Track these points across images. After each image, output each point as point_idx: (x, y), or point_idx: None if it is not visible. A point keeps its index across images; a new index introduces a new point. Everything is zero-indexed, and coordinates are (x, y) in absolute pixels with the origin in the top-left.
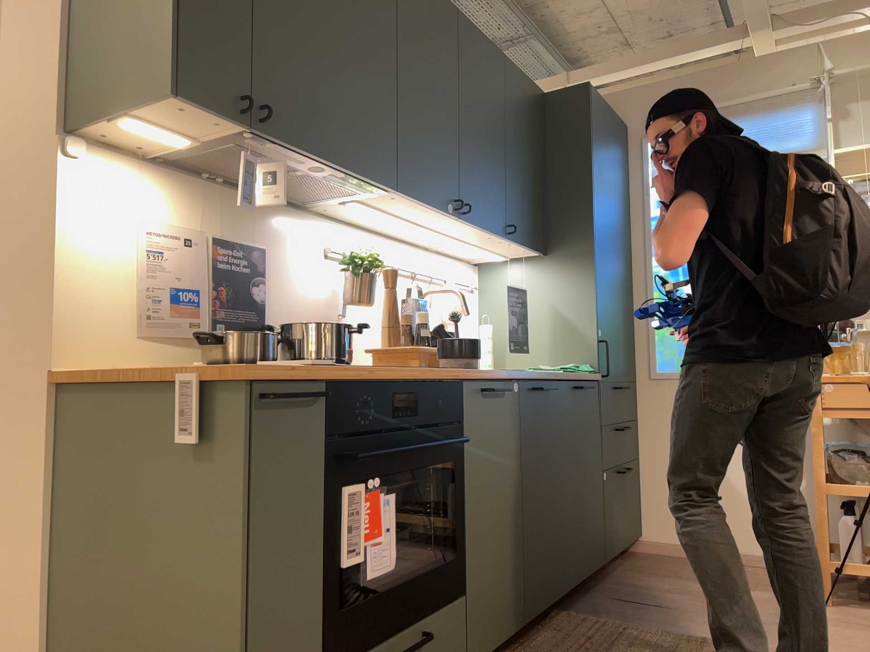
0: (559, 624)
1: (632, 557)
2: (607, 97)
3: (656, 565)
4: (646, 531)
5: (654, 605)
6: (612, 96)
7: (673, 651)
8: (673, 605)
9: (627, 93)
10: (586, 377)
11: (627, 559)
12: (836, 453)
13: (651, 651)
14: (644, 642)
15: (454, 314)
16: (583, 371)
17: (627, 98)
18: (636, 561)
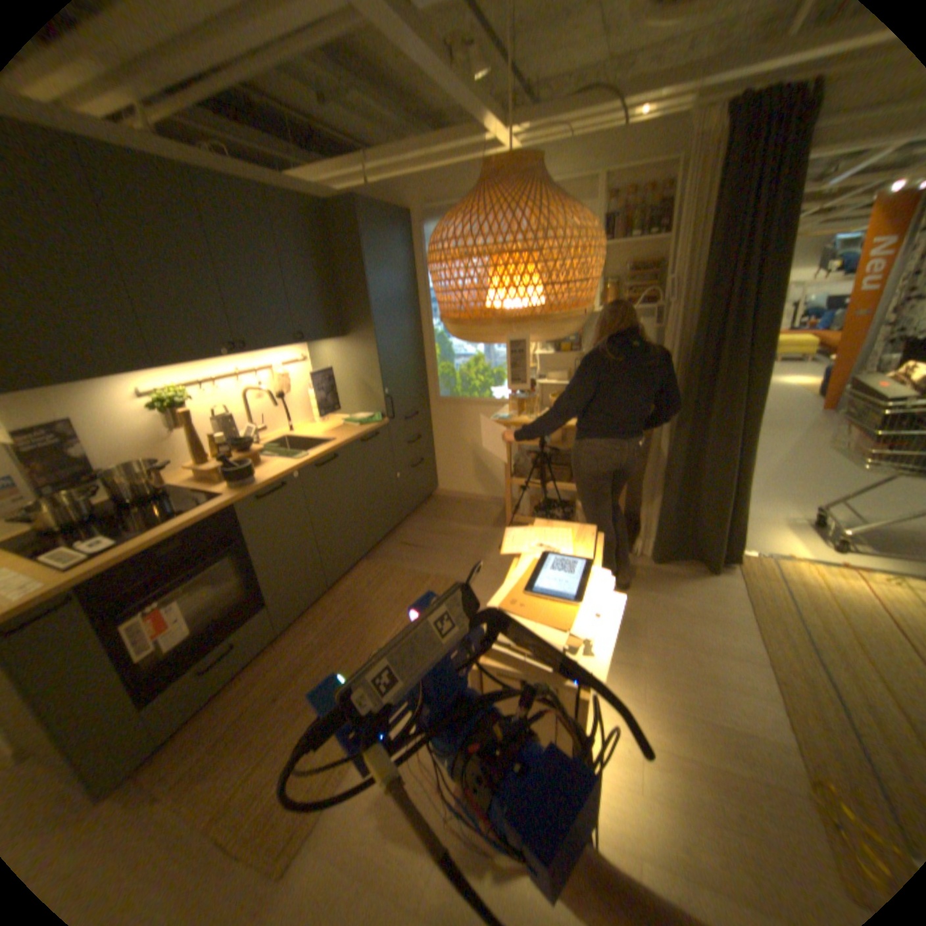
0: (358, 573)
1: (429, 502)
2: (392, 179)
3: (439, 508)
4: (439, 485)
5: (419, 547)
6: (396, 179)
7: (406, 589)
8: (428, 546)
9: (406, 176)
10: (372, 428)
11: (426, 504)
12: (525, 453)
13: (395, 591)
14: (395, 584)
15: (278, 392)
16: (371, 423)
17: (407, 182)
18: (430, 505)
